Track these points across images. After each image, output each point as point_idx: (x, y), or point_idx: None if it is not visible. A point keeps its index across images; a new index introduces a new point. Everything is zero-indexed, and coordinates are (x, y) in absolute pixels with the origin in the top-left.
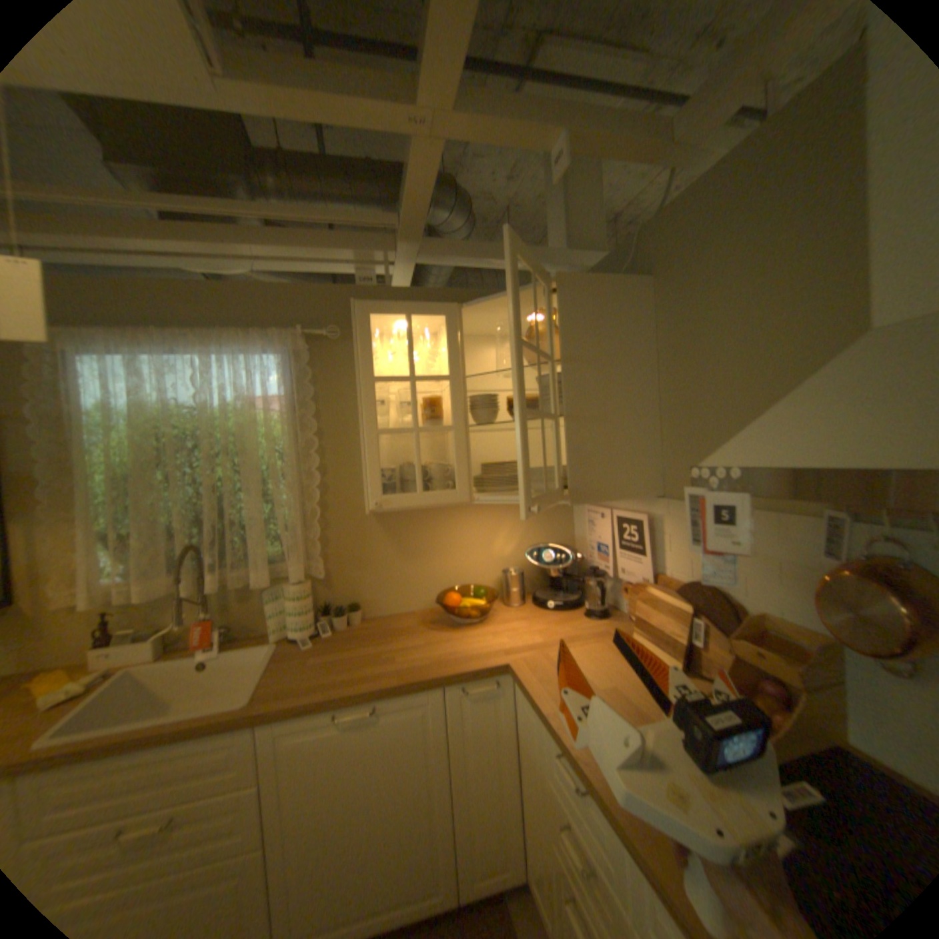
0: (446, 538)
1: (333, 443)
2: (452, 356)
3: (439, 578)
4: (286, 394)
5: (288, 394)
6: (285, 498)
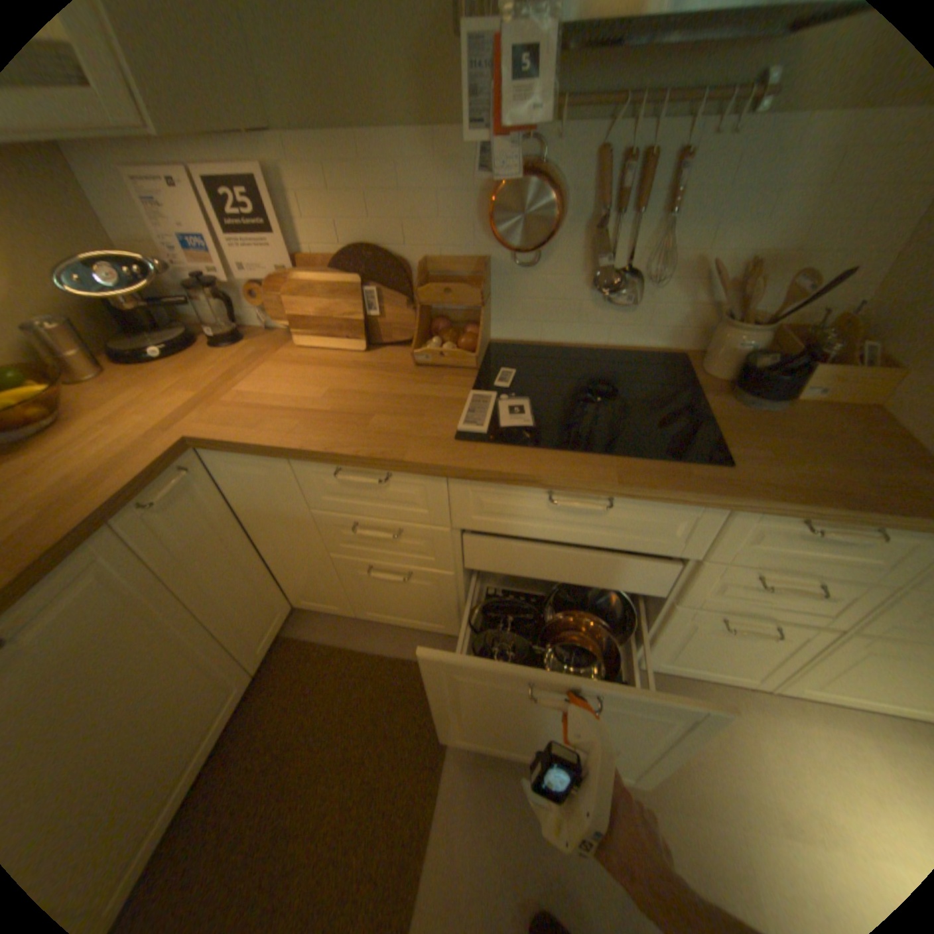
0: None
1: None
2: None
3: None
4: None
5: None
6: None
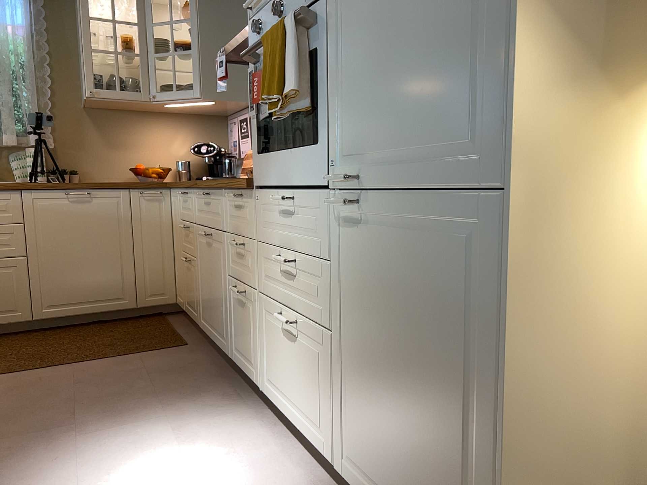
0: (138, 137)
1: (59, 63)
2: (140, 13)
3: (133, 164)
4: (26, 24)
5: (28, 25)
6: (25, 94)
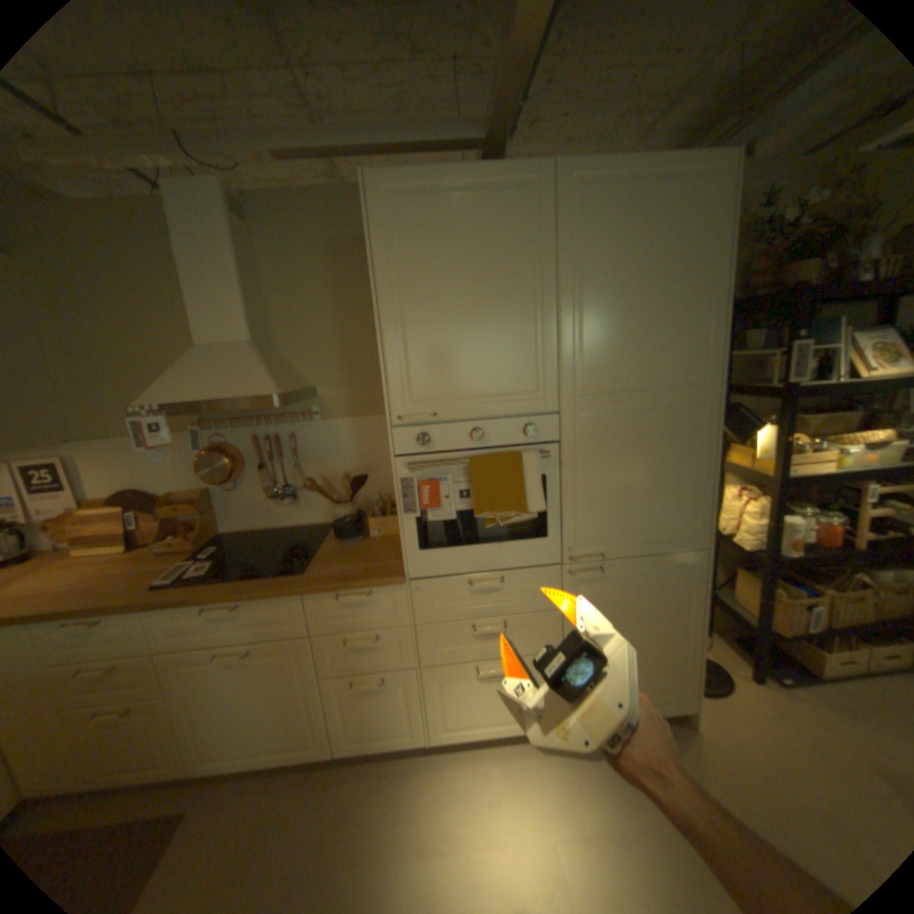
0: None
1: None
2: None
3: None
4: None
5: None
6: None
